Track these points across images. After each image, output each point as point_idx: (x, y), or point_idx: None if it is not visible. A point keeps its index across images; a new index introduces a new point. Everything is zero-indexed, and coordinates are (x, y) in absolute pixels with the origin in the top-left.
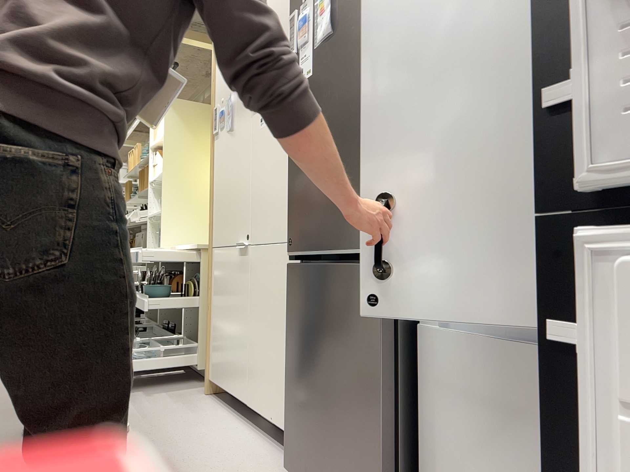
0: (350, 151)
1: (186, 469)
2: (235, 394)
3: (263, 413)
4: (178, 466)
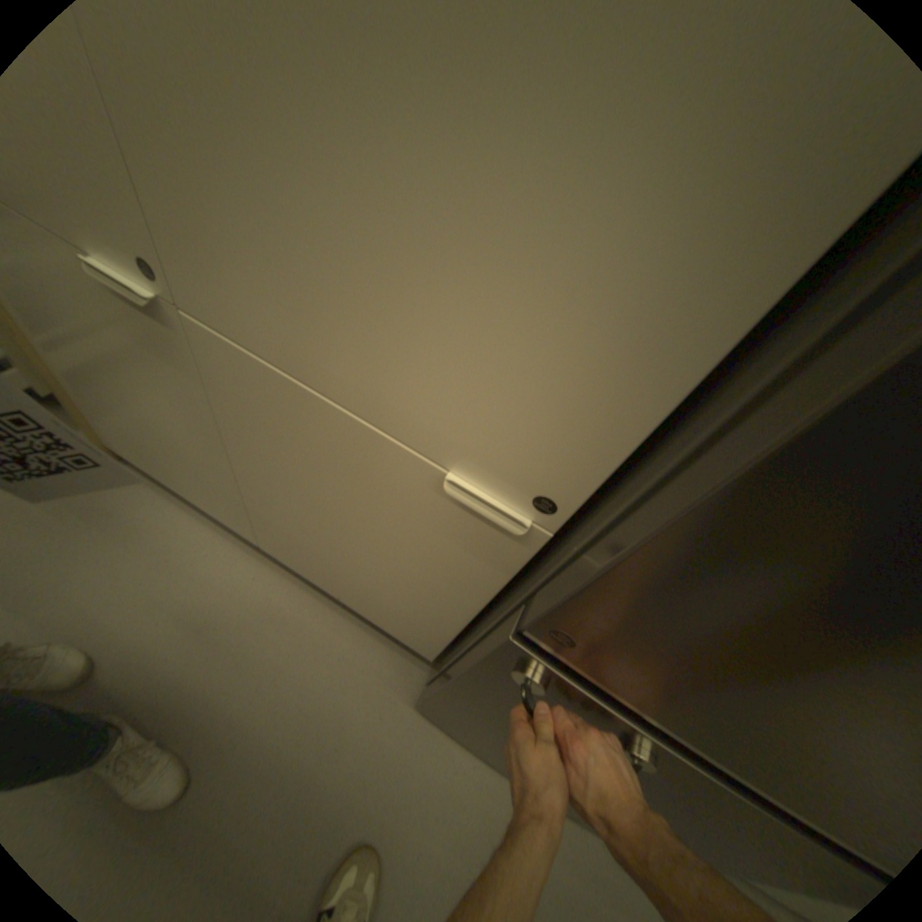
0: None
1: (252, 764)
2: (214, 514)
3: (310, 579)
4: (230, 762)
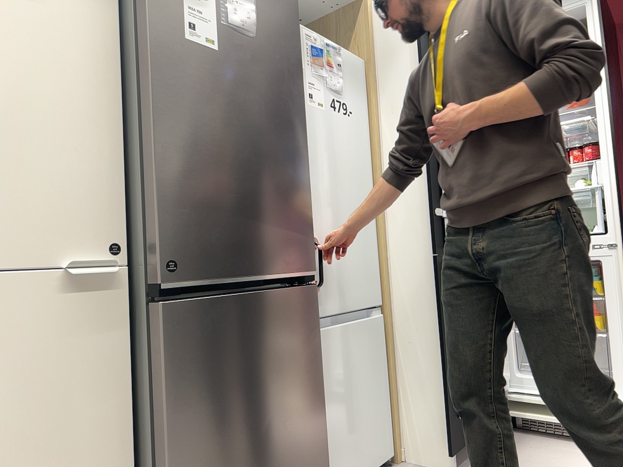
0: (281, 175)
1: None
2: None
3: None
4: None
